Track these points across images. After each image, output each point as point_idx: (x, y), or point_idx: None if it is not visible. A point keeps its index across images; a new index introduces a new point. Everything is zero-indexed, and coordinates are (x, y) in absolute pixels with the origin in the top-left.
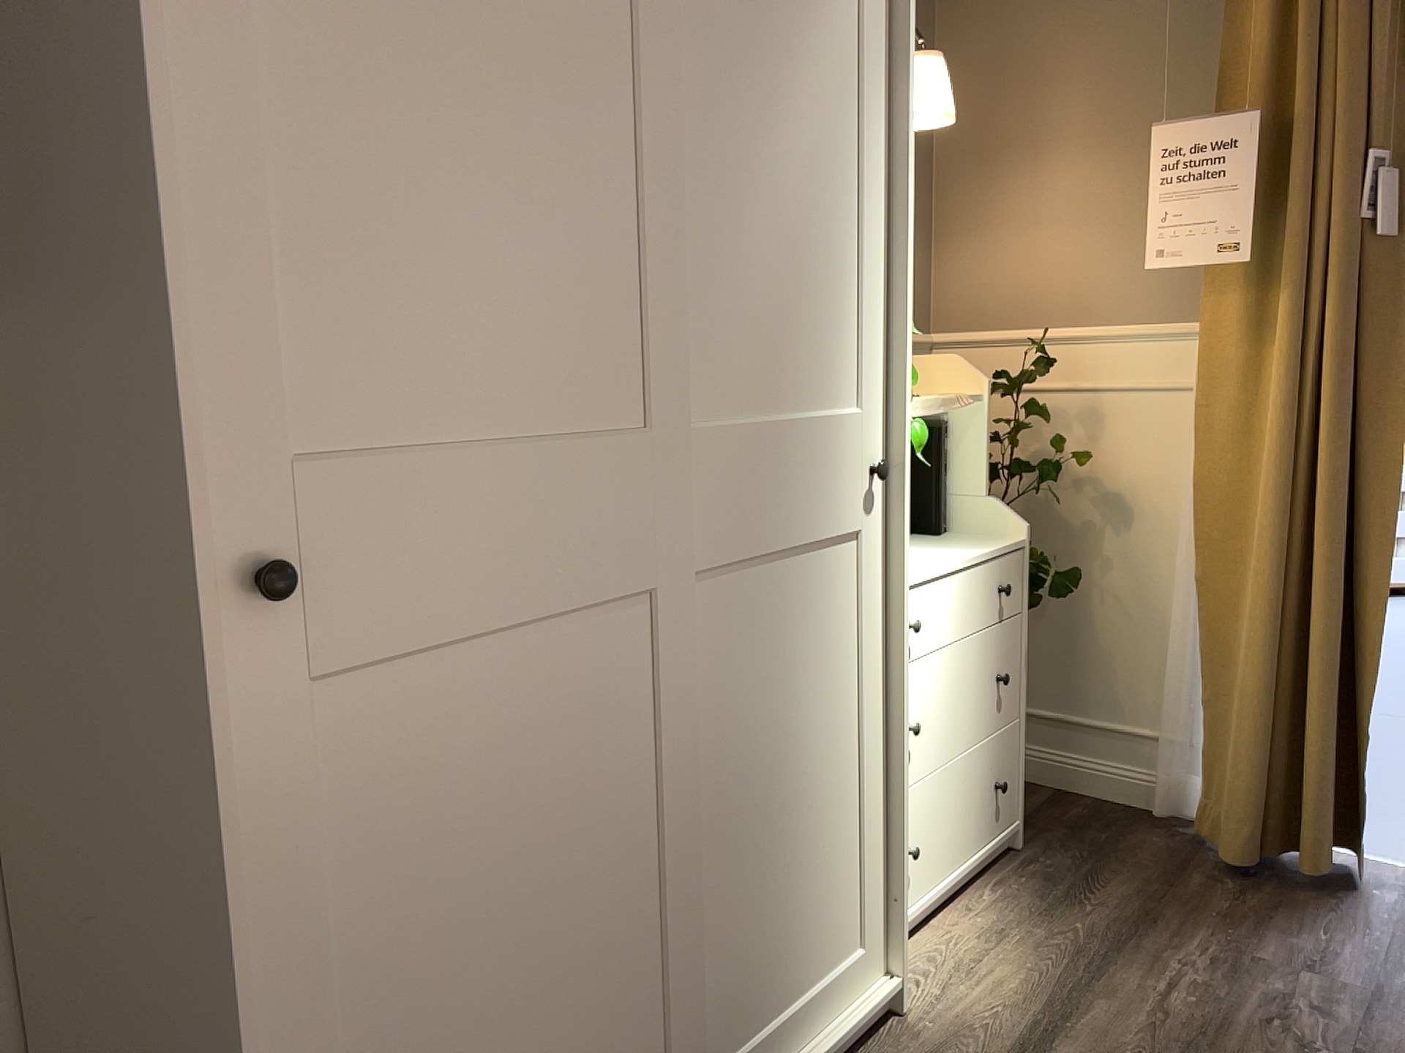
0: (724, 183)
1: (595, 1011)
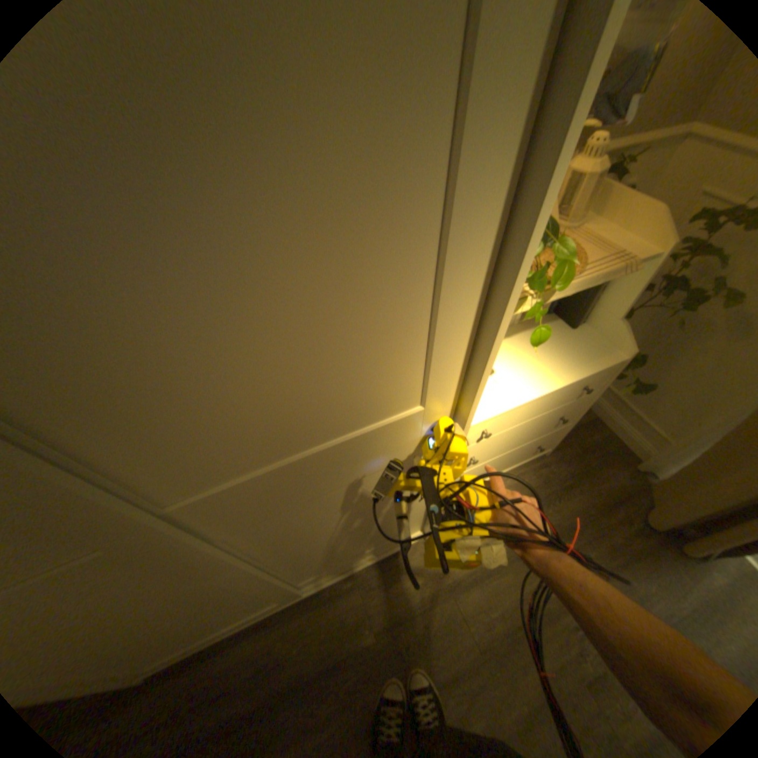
0: (98, 343)
1: (216, 615)
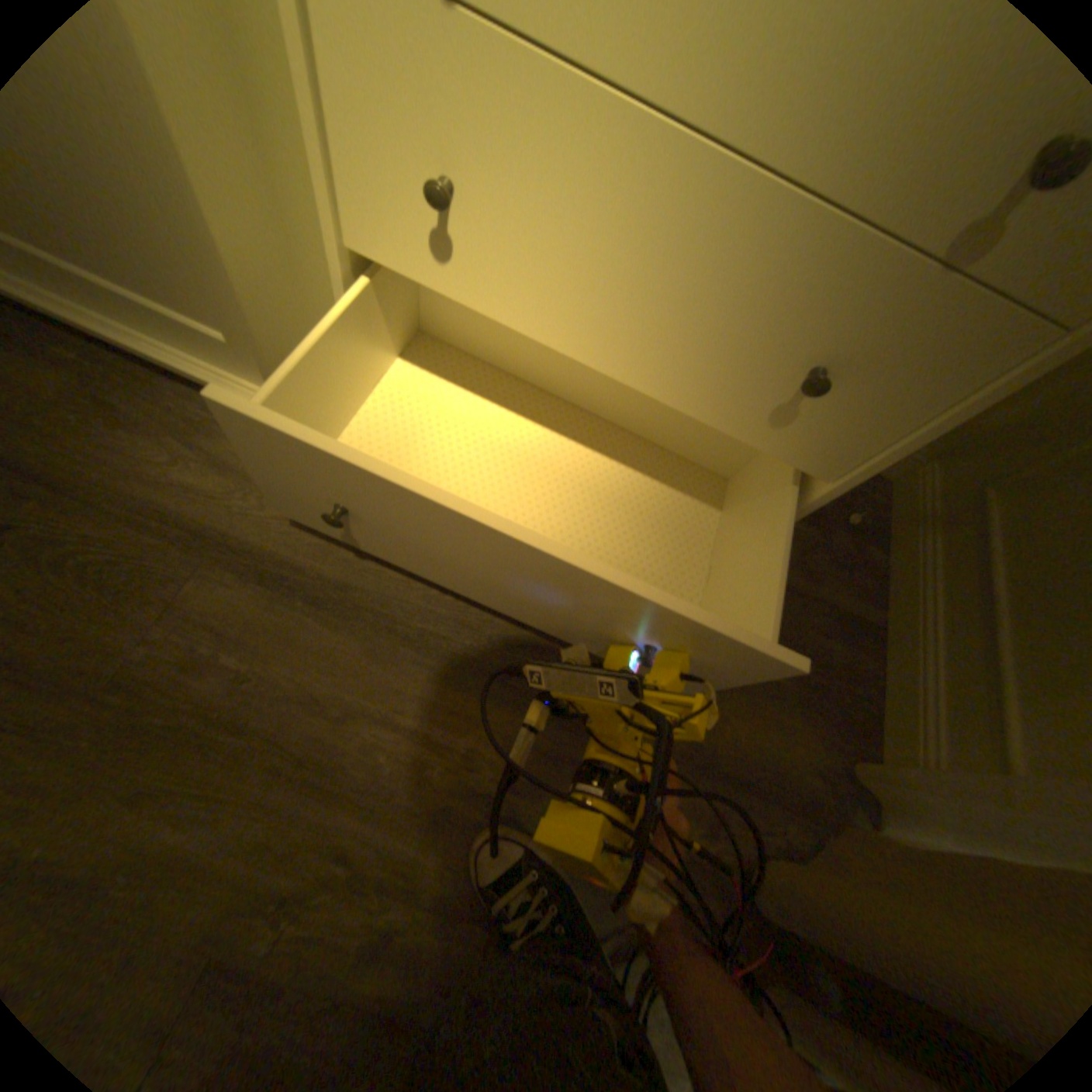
0: None
1: None
